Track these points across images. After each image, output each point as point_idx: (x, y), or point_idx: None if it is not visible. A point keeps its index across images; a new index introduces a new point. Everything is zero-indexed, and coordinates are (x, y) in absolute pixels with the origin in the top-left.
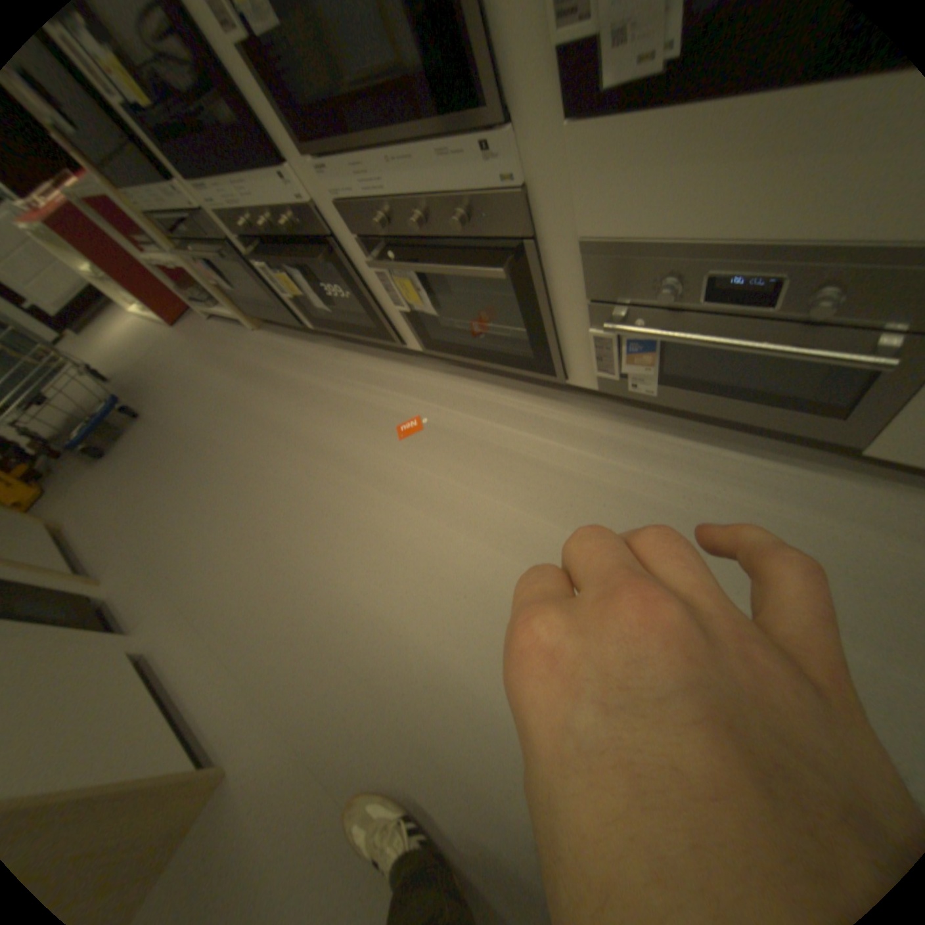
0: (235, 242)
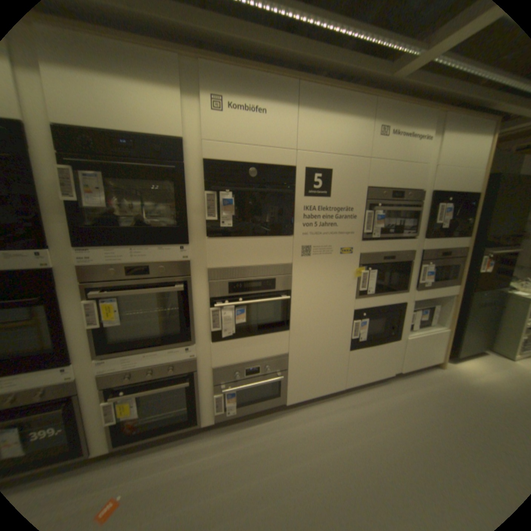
0: None
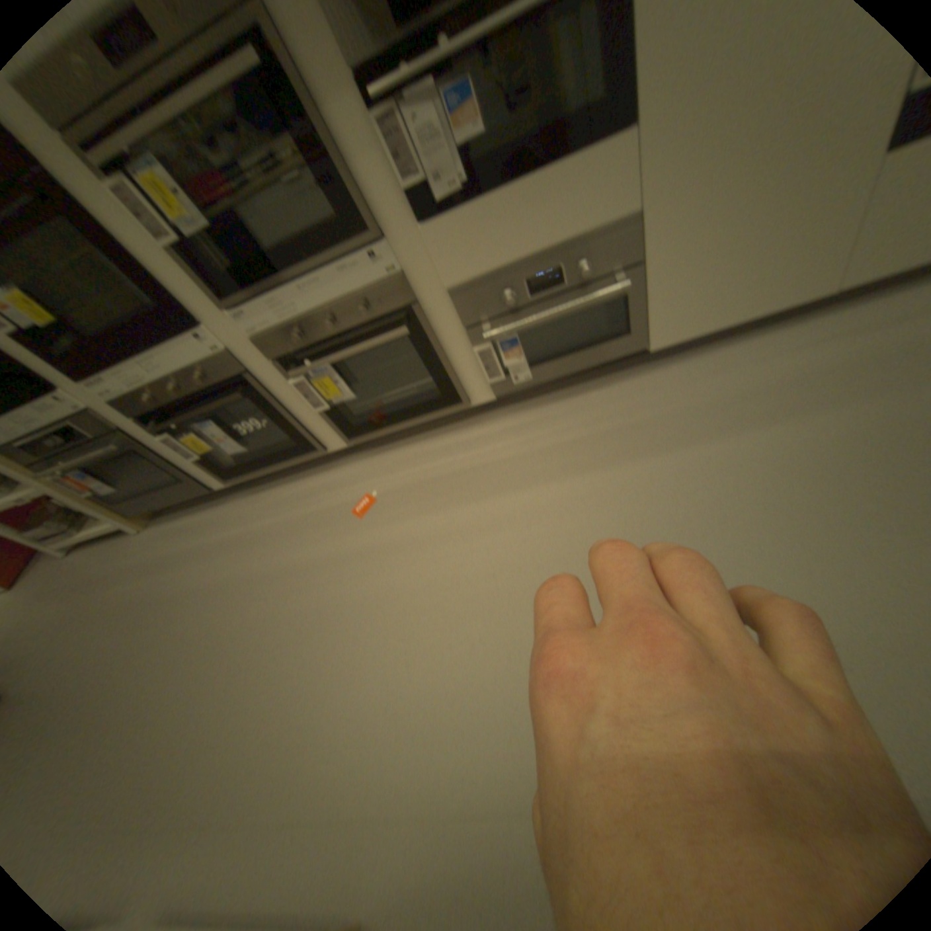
0: (128, 433)
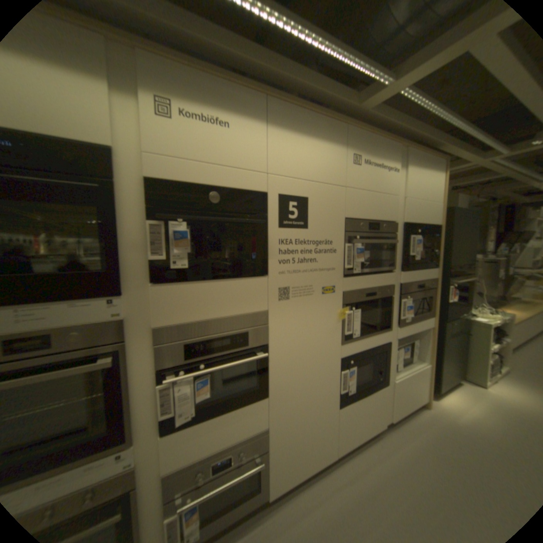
0: None
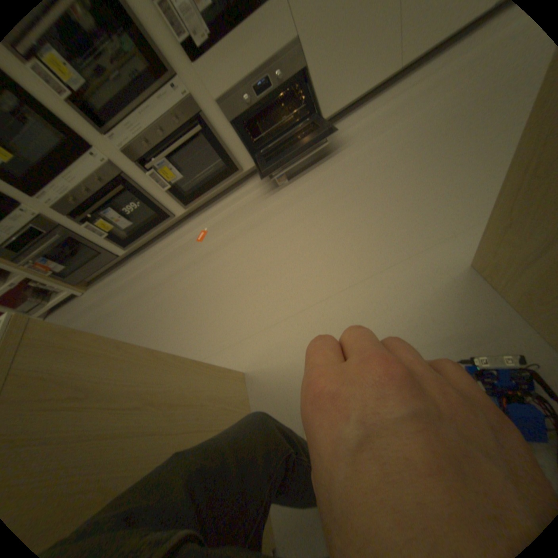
0: (64, 225)
